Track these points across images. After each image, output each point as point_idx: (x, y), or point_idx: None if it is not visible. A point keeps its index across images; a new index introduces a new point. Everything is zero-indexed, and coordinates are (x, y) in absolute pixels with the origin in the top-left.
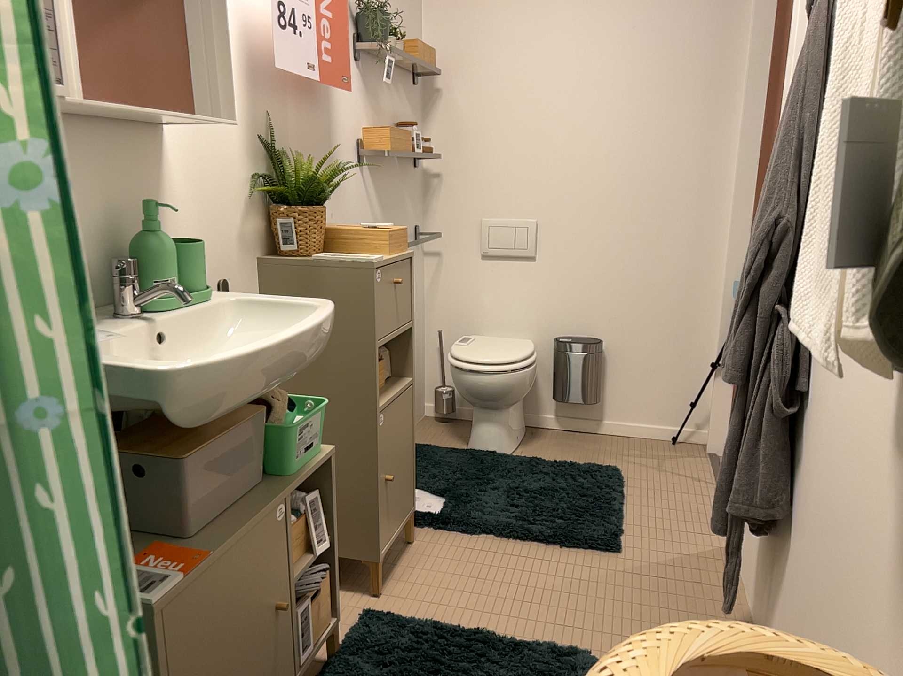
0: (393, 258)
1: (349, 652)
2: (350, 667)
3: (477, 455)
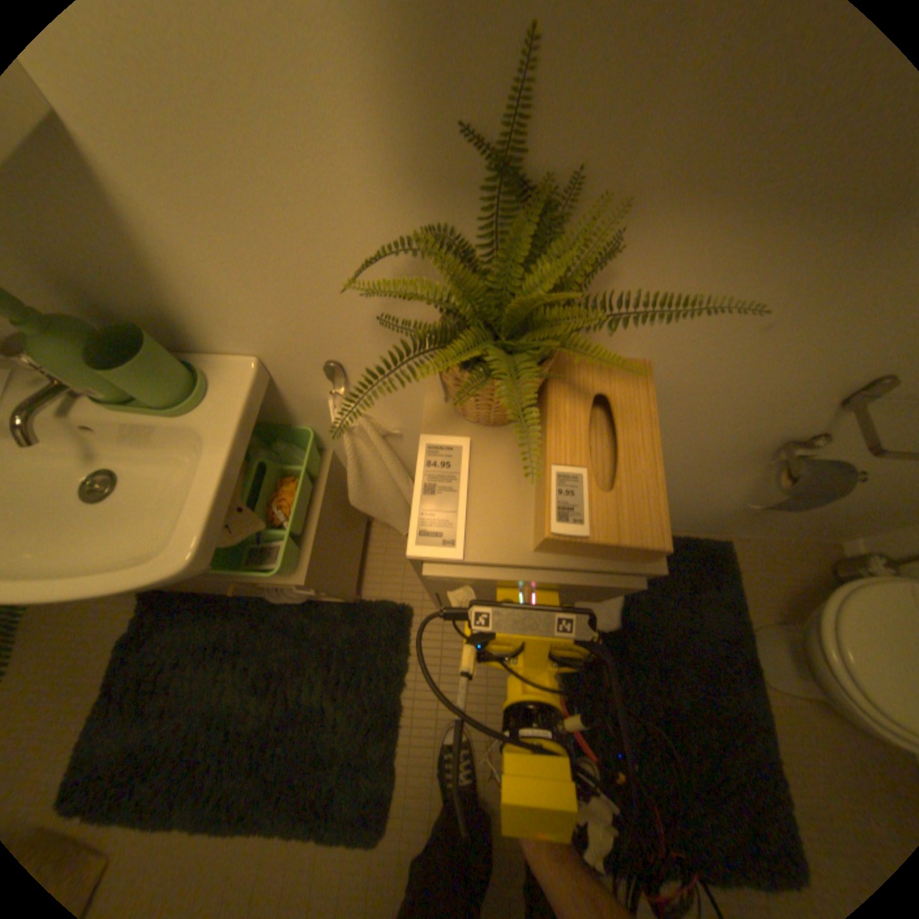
0: (526, 562)
1: (353, 612)
2: (338, 618)
3: (741, 647)
